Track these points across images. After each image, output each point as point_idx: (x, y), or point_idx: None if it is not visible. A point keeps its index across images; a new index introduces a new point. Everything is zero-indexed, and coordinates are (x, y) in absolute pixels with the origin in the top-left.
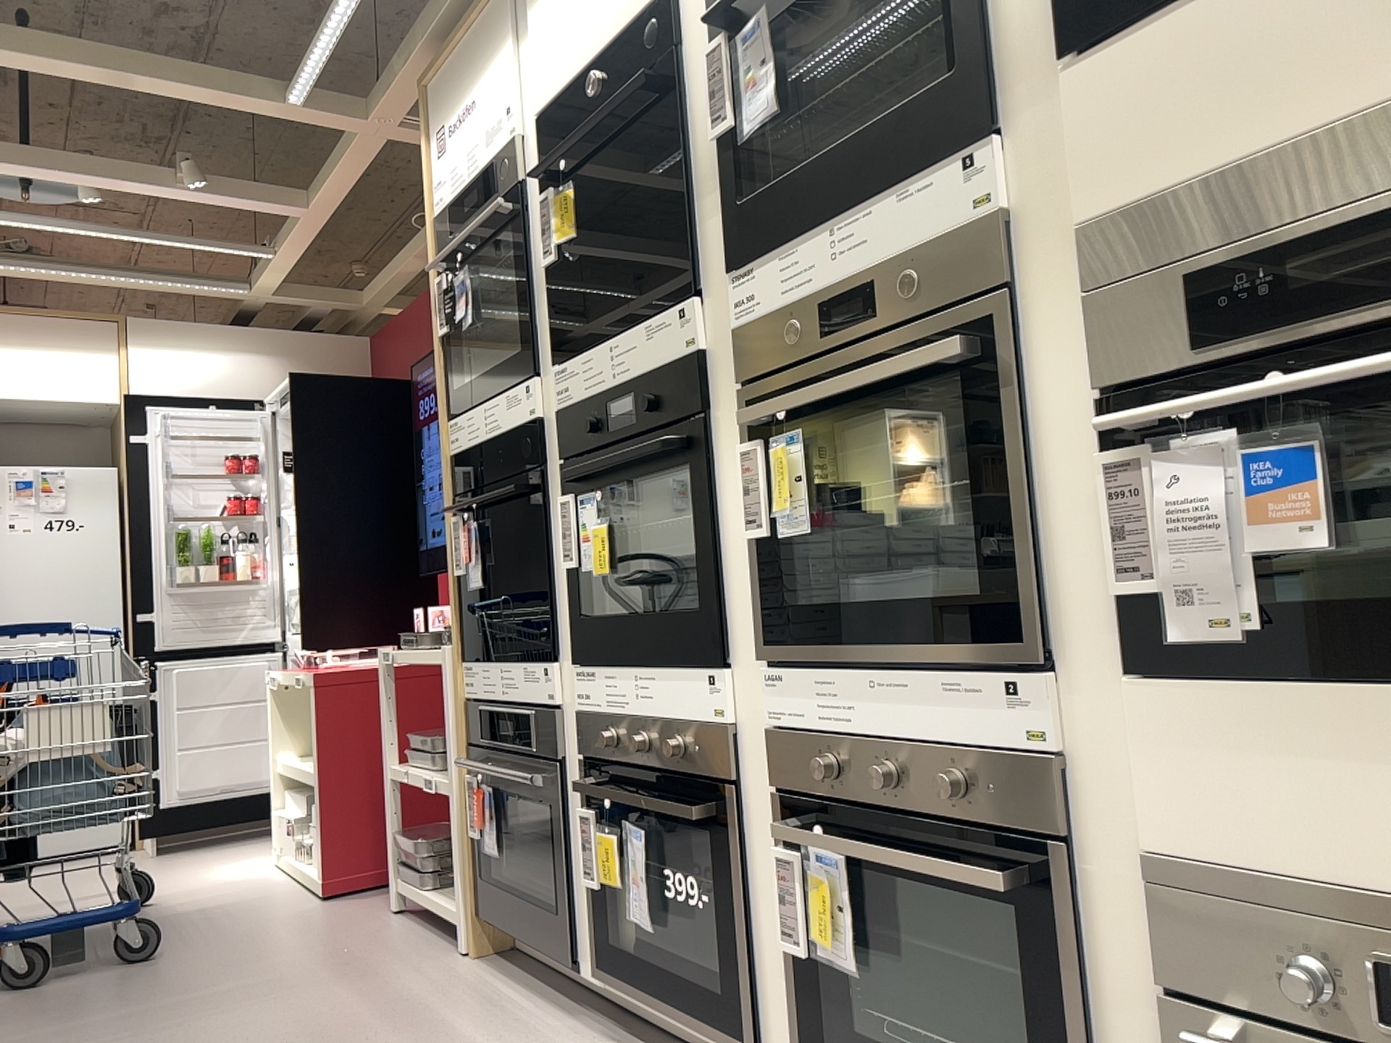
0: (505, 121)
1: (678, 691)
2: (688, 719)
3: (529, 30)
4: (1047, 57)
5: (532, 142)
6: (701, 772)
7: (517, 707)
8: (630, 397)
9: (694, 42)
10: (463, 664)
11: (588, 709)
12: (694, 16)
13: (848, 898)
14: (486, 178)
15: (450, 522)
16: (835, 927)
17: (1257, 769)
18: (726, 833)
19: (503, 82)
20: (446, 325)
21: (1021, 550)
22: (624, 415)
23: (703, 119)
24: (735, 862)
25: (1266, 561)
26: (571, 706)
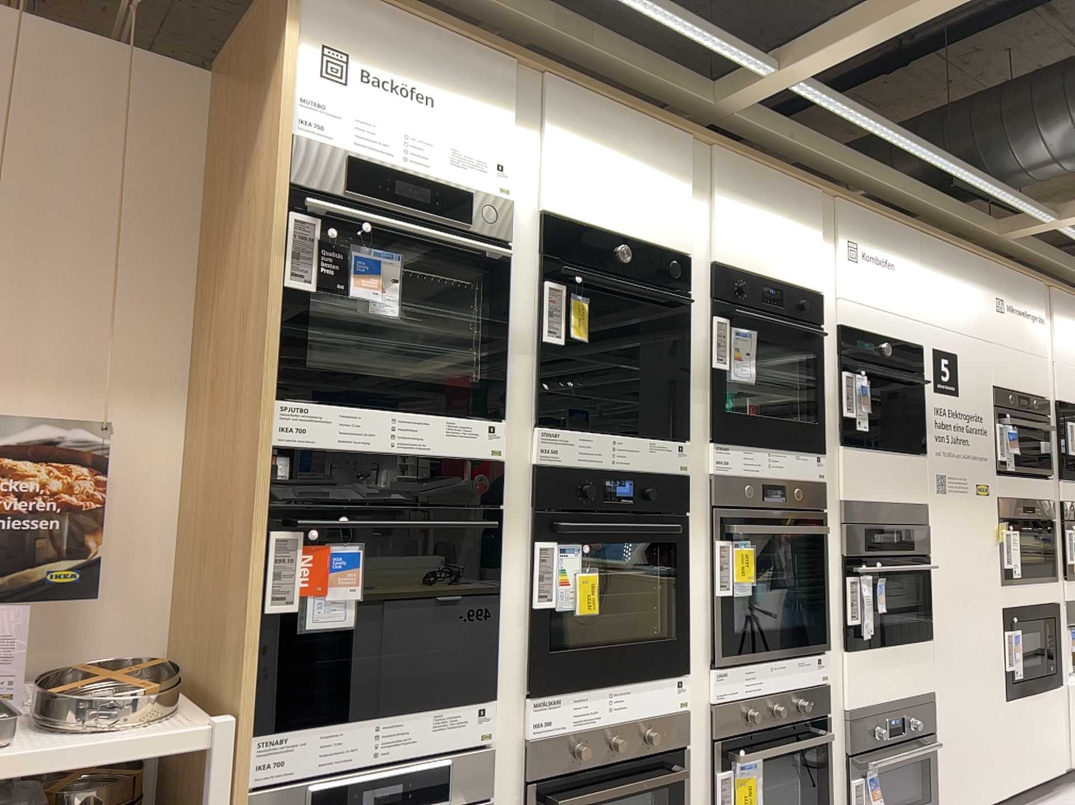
0: (497, 174)
1: (652, 695)
2: (658, 713)
3: (550, 139)
4: (837, 439)
5: (526, 221)
6: (665, 748)
7: (385, 766)
8: (627, 485)
9: (699, 300)
10: (260, 738)
11: (549, 733)
12: (699, 286)
13: (759, 779)
14: (456, 197)
15: (275, 538)
16: (751, 798)
17: (869, 674)
18: (679, 780)
19: (499, 139)
20: (316, 286)
21: (824, 608)
22: (619, 496)
23: (699, 346)
24: (687, 797)
25: (877, 614)
26: (506, 738)
